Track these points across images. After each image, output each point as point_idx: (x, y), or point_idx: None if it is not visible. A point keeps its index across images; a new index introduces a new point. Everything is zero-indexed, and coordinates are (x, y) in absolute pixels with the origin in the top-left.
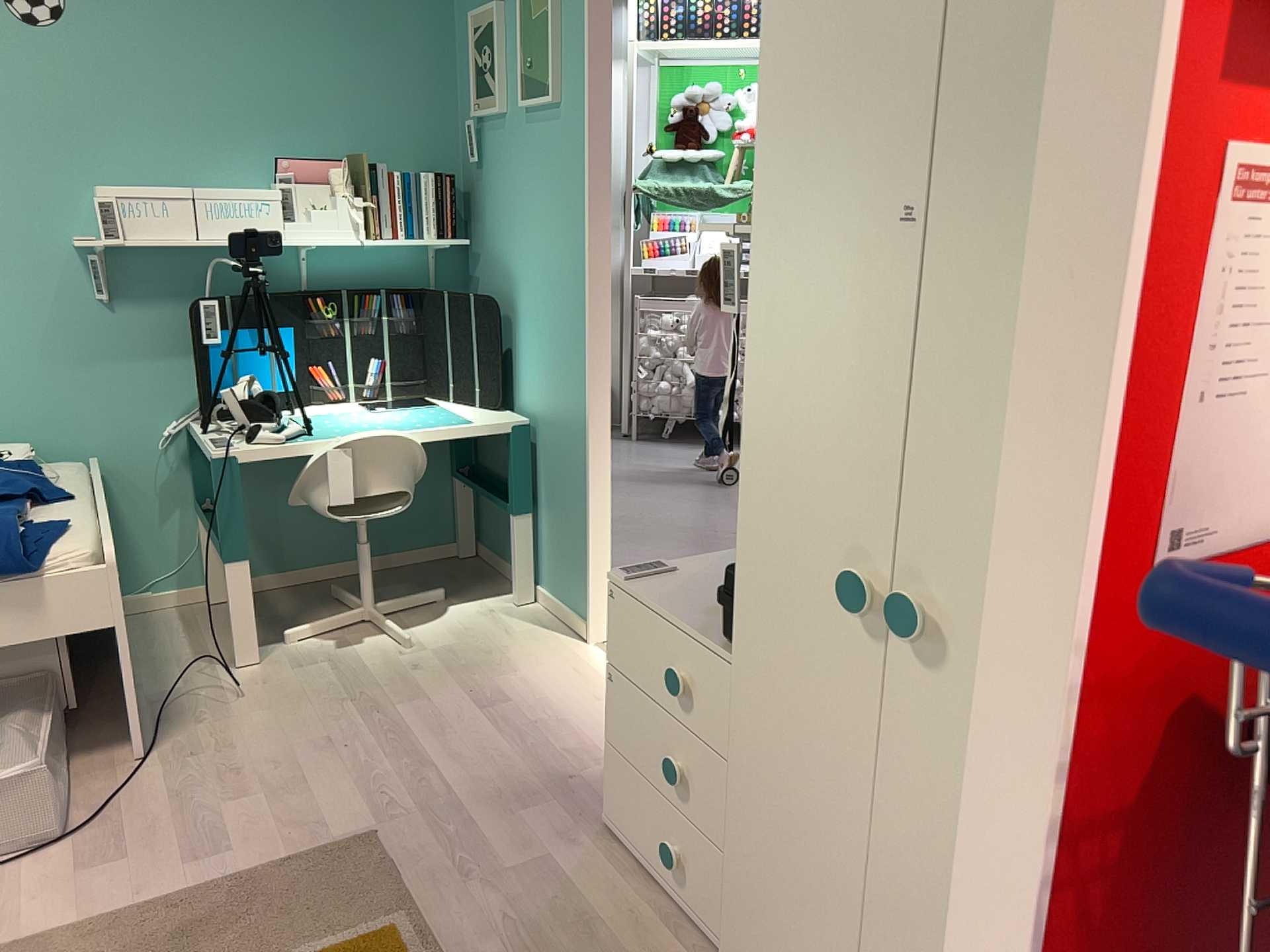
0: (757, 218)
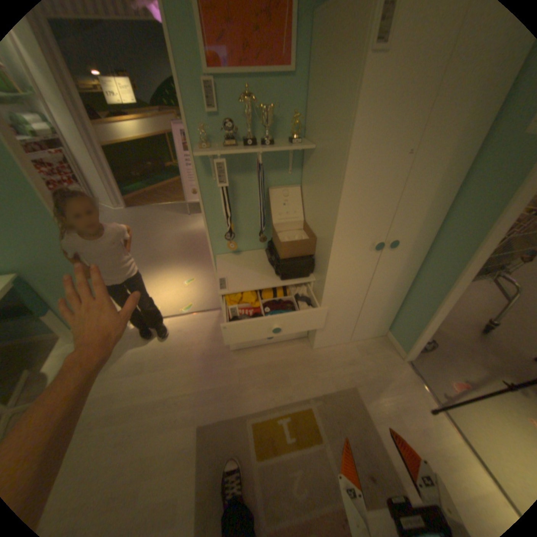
0: (350, 160)
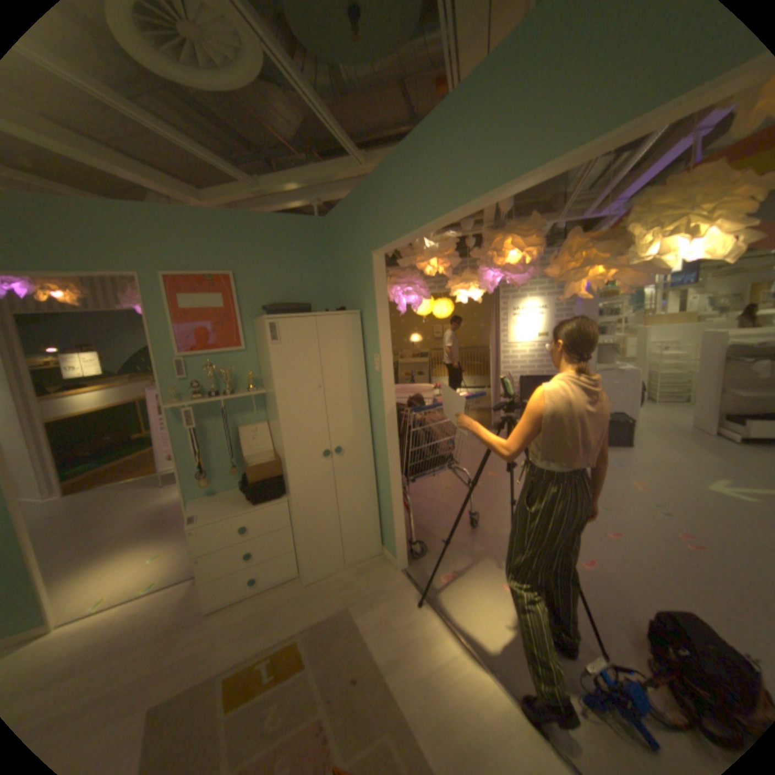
0: (277, 397)
